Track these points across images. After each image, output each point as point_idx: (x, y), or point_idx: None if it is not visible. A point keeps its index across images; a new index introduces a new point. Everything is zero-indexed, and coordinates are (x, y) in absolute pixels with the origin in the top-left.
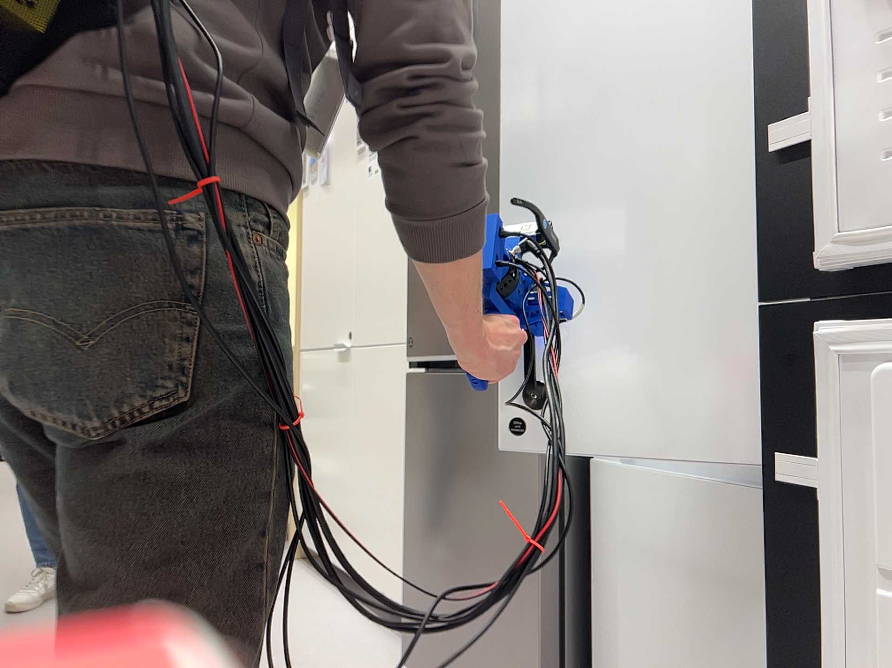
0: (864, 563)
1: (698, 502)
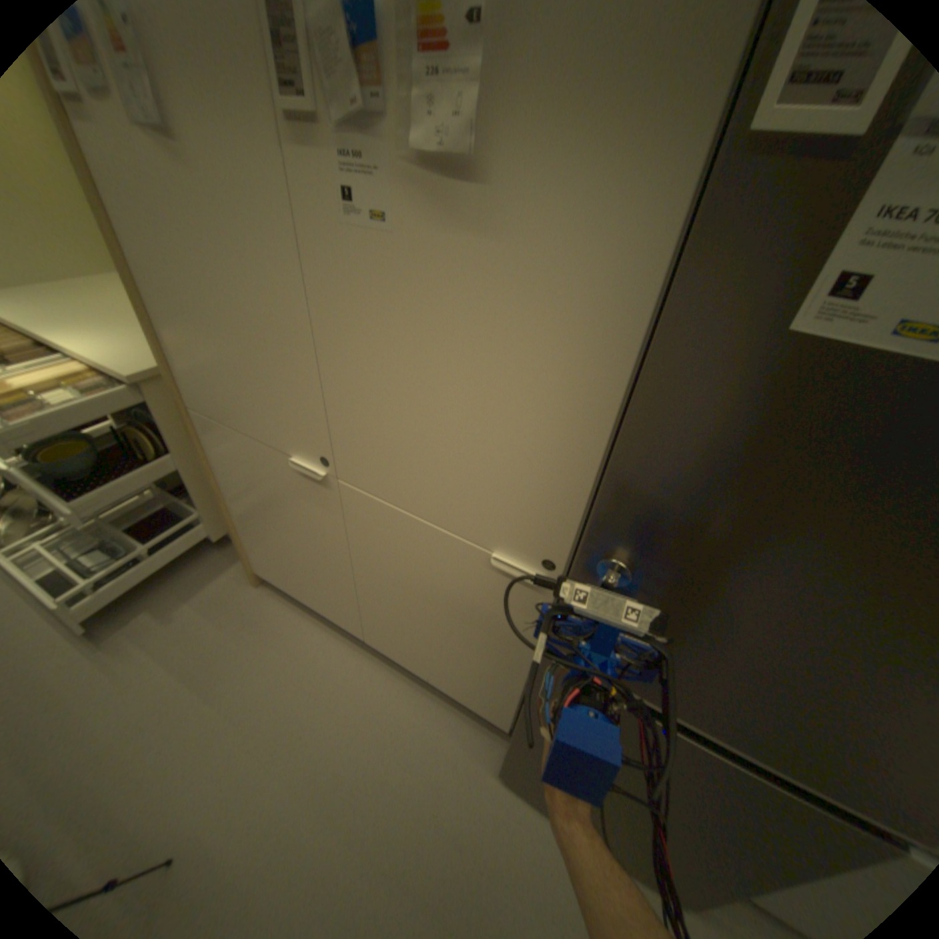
0: None
1: None
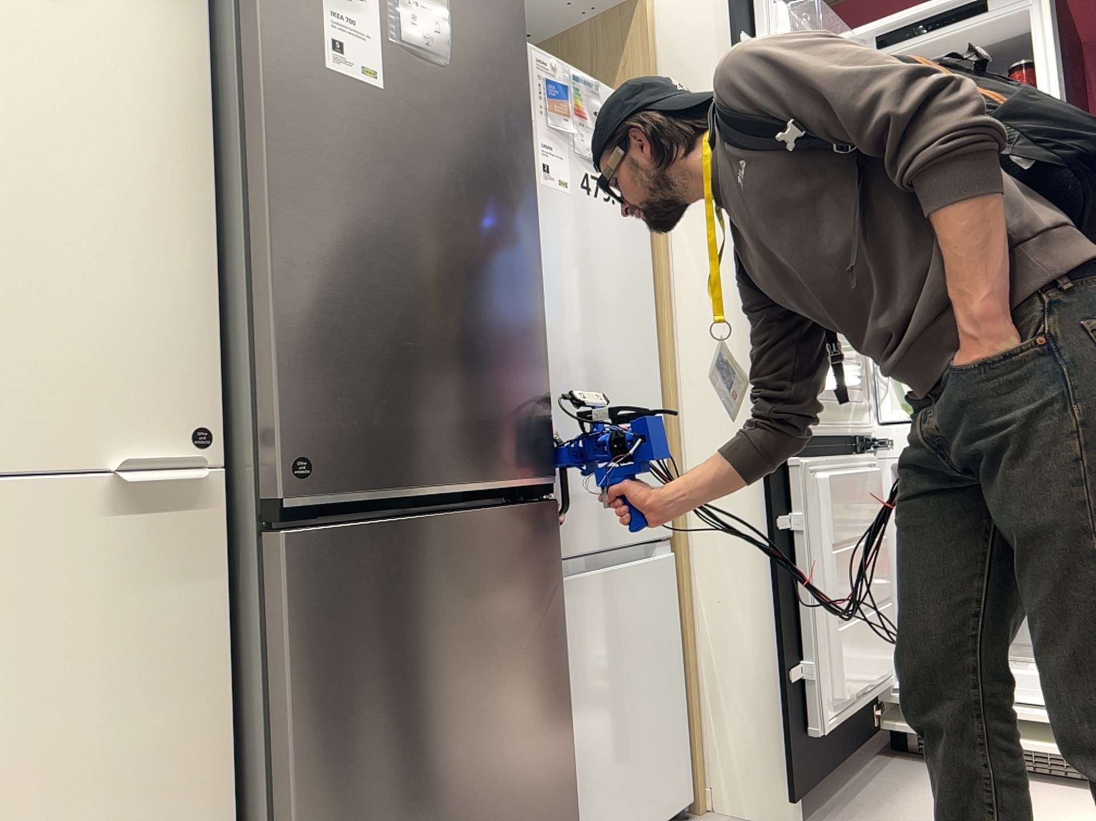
0: (810, 543)
1: (609, 583)
